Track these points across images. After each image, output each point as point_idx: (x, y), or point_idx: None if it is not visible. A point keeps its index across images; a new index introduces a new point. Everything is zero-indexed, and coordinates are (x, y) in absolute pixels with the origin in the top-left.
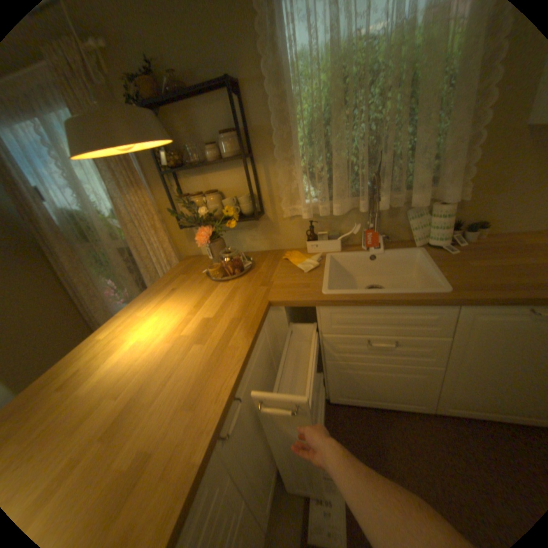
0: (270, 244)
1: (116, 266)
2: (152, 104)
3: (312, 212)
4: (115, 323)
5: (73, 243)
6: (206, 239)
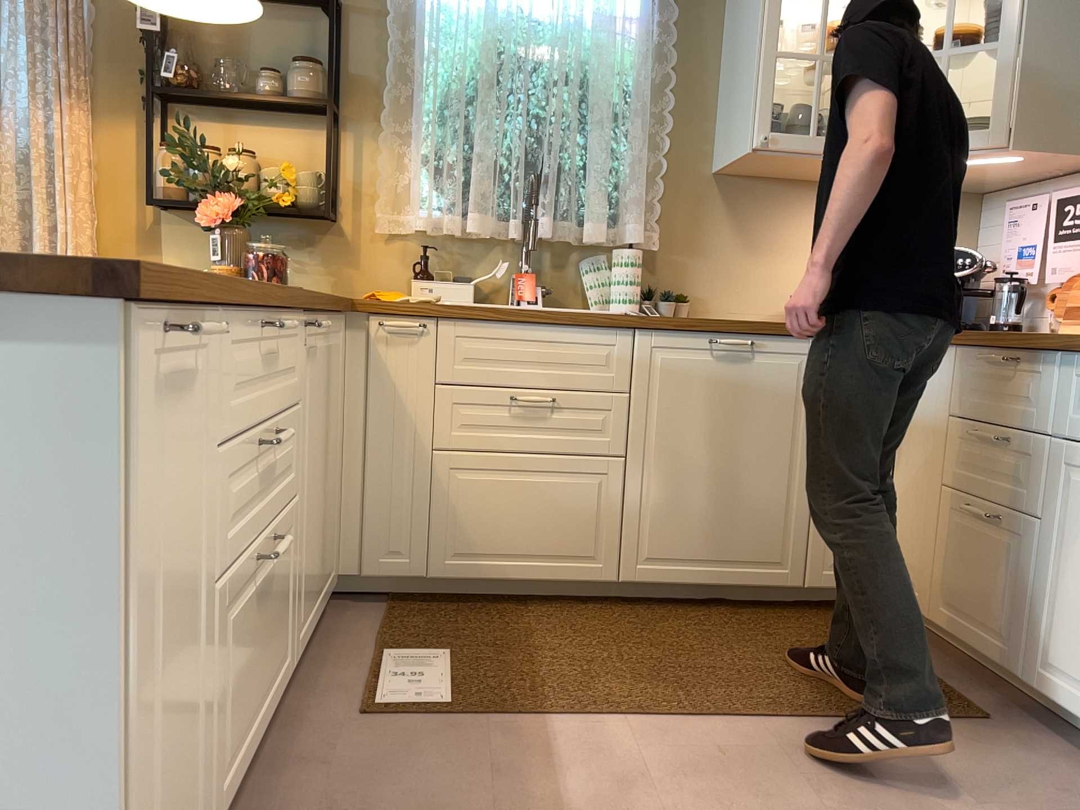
0: (335, 287)
1: None
2: None
3: (430, 232)
4: None
5: None
6: (227, 213)
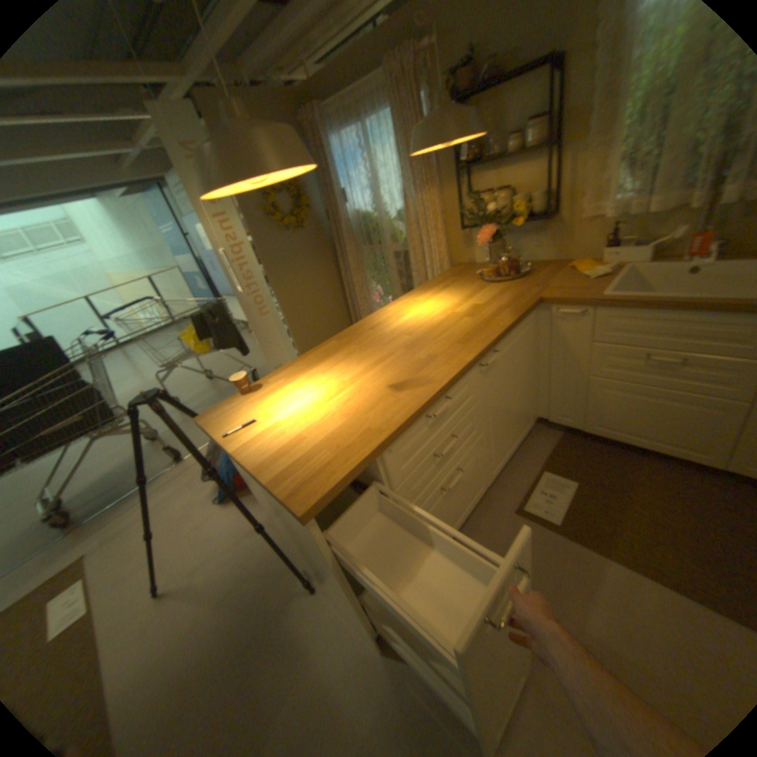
0: (556, 253)
1: (388, 270)
2: (463, 95)
3: (621, 210)
4: (398, 303)
5: (357, 245)
6: (487, 238)
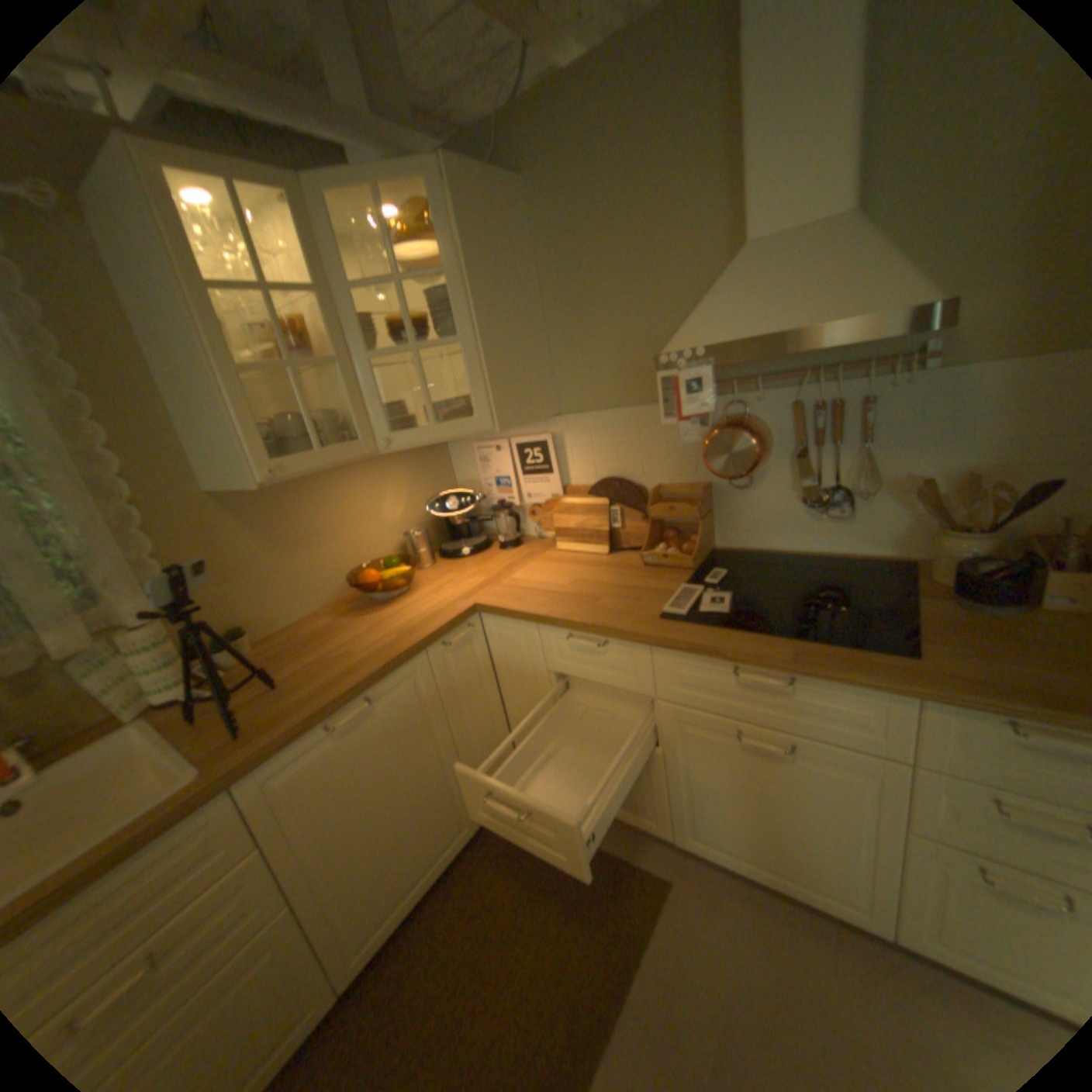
0: None
1: None
2: None
3: None
4: None
5: None
6: None
